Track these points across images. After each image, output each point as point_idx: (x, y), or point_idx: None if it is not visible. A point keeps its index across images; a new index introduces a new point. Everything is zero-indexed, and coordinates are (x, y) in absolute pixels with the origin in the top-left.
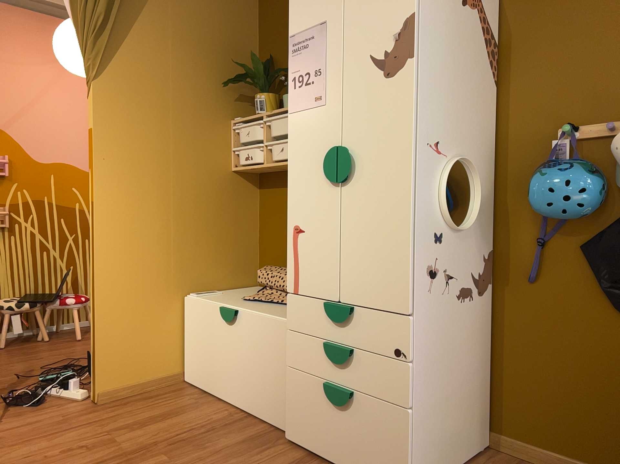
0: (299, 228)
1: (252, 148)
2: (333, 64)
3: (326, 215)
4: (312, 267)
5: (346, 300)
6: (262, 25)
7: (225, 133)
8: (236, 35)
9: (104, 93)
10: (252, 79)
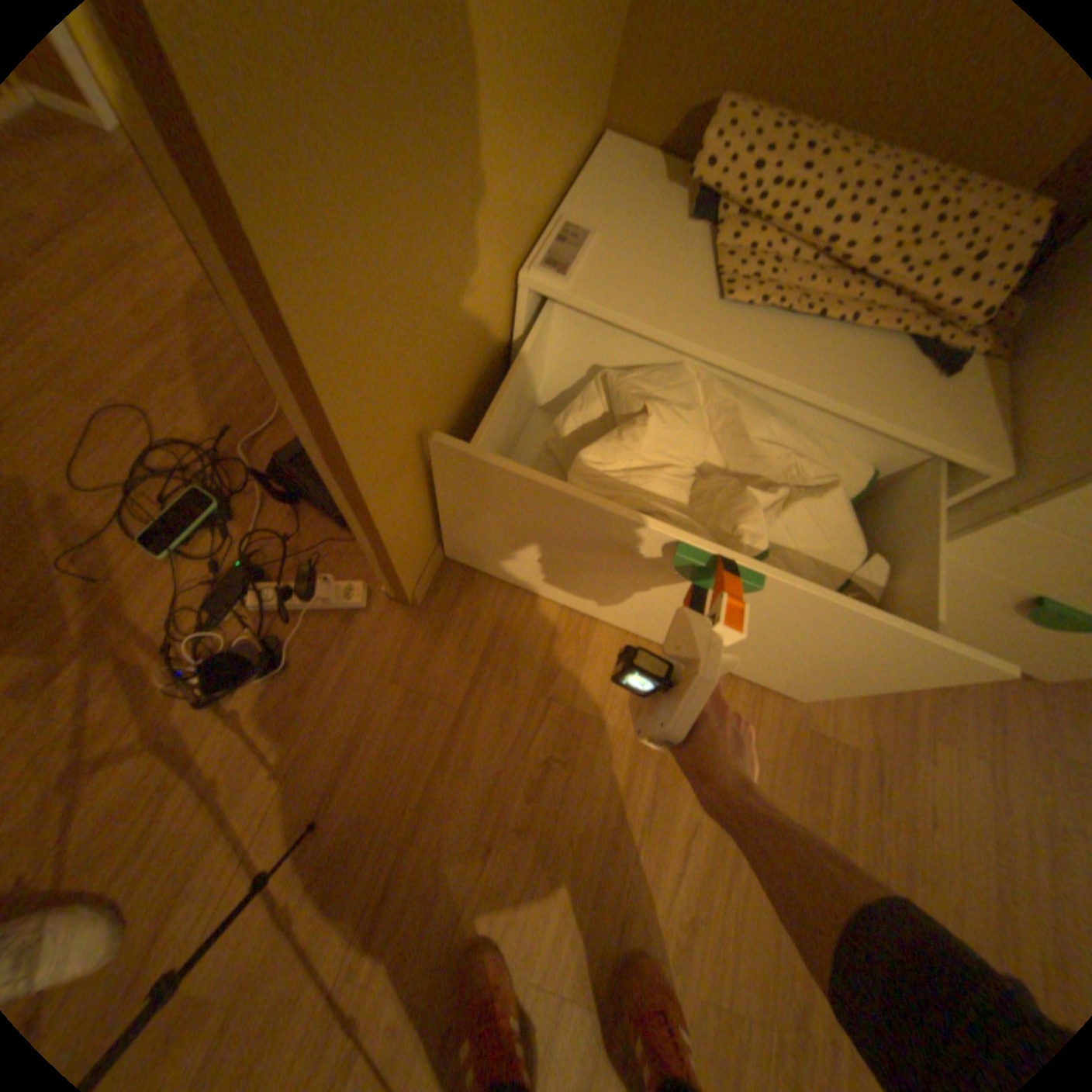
0: None
1: None
2: None
3: None
4: None
5: None
6: None
7: None
8: None
9: None
10: None
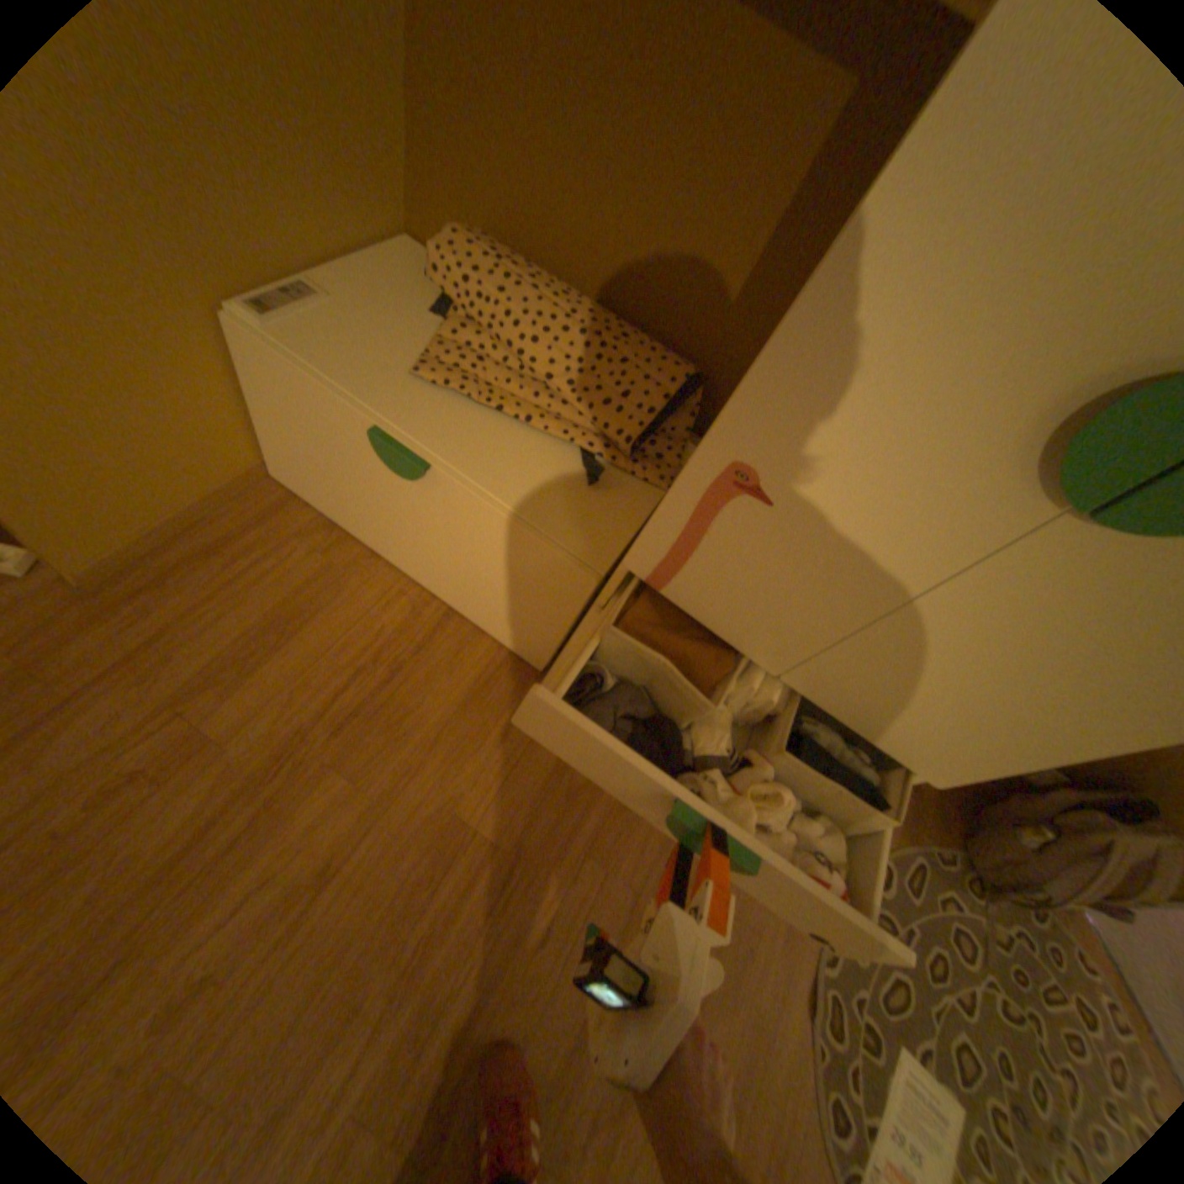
0: (761, 487)
1: None
2: None
3: (902, 535)
4: (742, 588)
5: (800, 687)
6: None
7: None
8: None
9: None
10: None
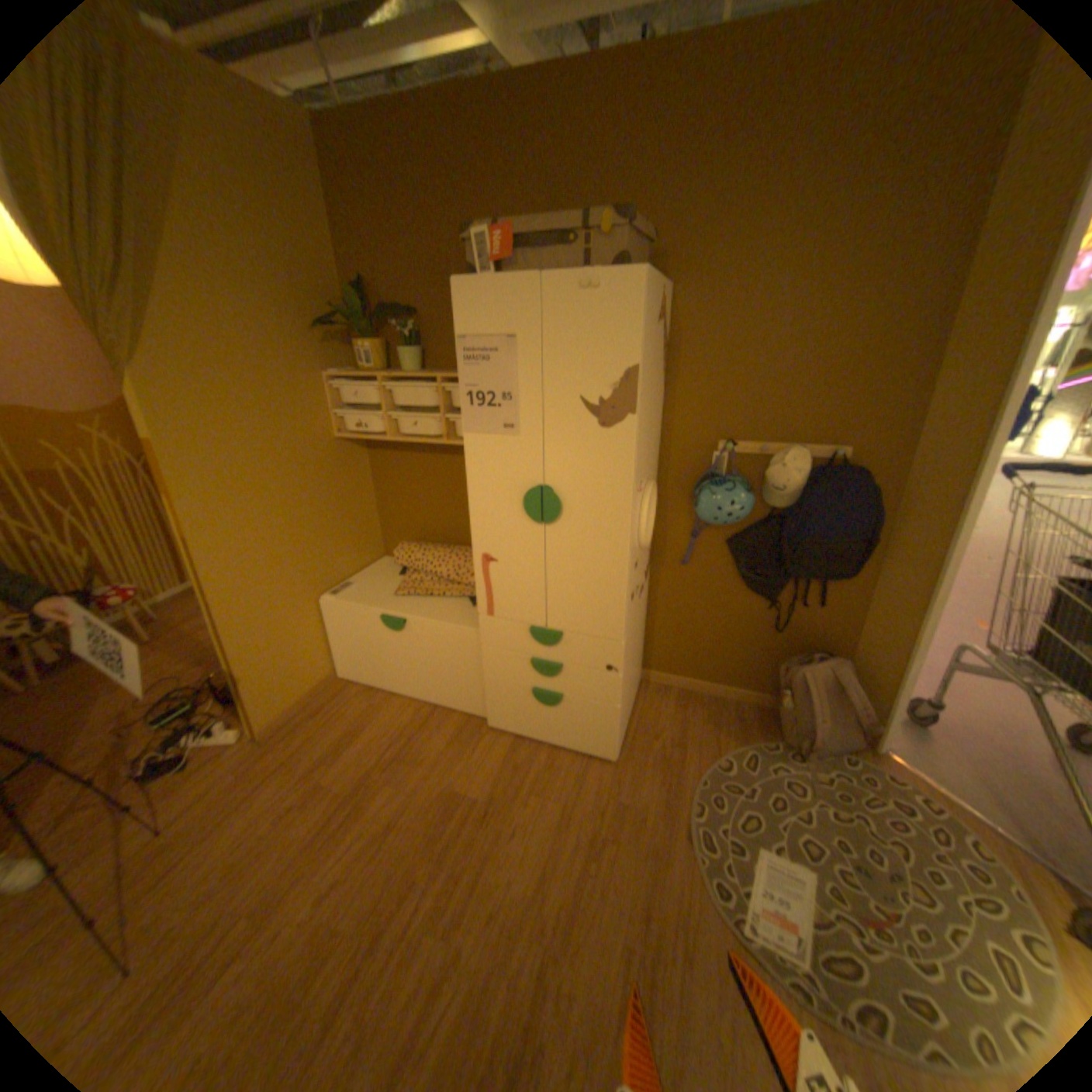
0: (491, 559)
1: (364, 417)
2: (529, 394)
3: (525, 552)
4: (510, 597)
5: (553, 627)
6: (333, 221)
7: (318, 392)
8: (301, 242)
9: (147, 383)
10: (342, 317)
